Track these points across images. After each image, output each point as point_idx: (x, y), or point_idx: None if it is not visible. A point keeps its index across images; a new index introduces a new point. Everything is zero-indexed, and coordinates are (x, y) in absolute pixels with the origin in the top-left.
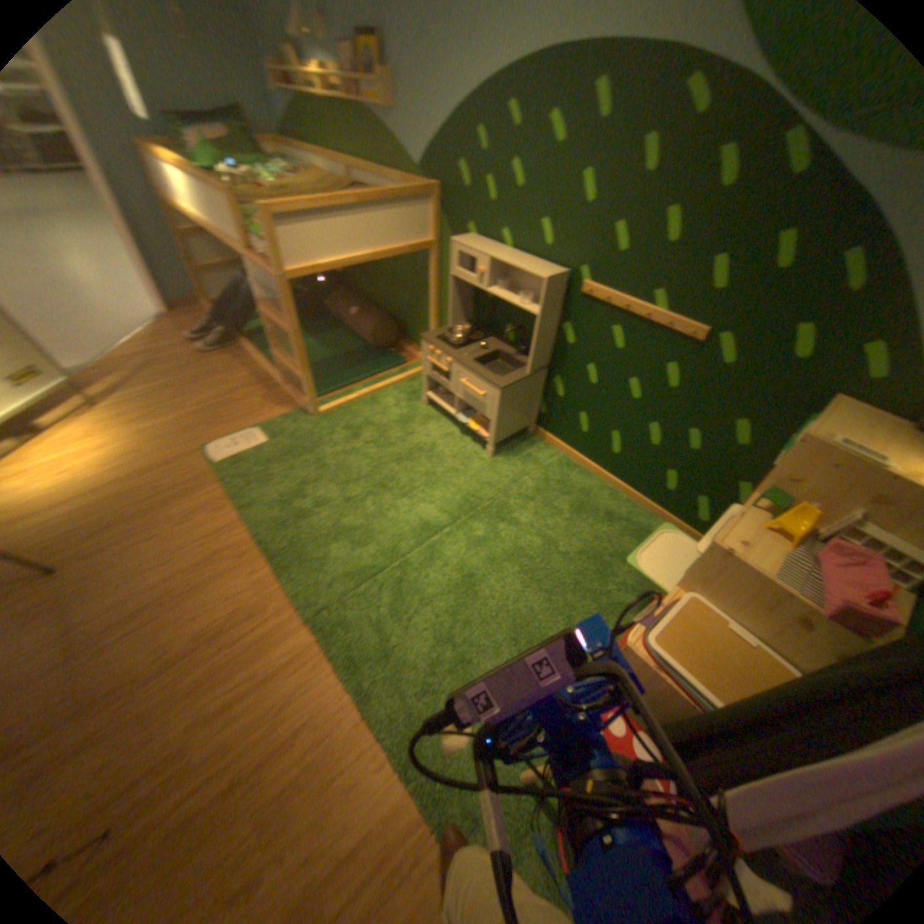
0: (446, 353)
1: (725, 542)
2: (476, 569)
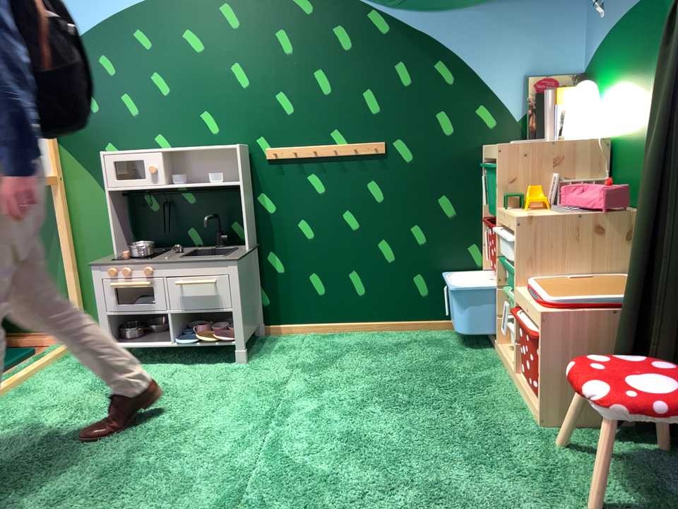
0: (140, 262)
1: (520, 216)
2: (344, 429)
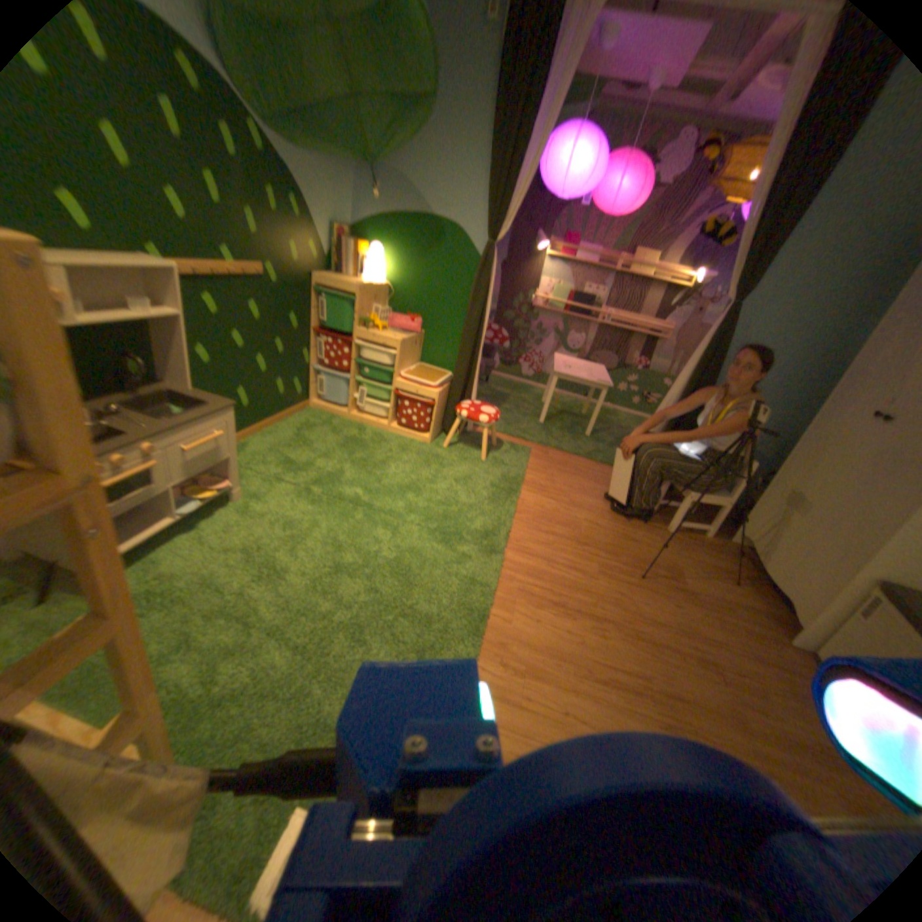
0: (129, 439)
1: (393, 339)
2: (386, 486)
